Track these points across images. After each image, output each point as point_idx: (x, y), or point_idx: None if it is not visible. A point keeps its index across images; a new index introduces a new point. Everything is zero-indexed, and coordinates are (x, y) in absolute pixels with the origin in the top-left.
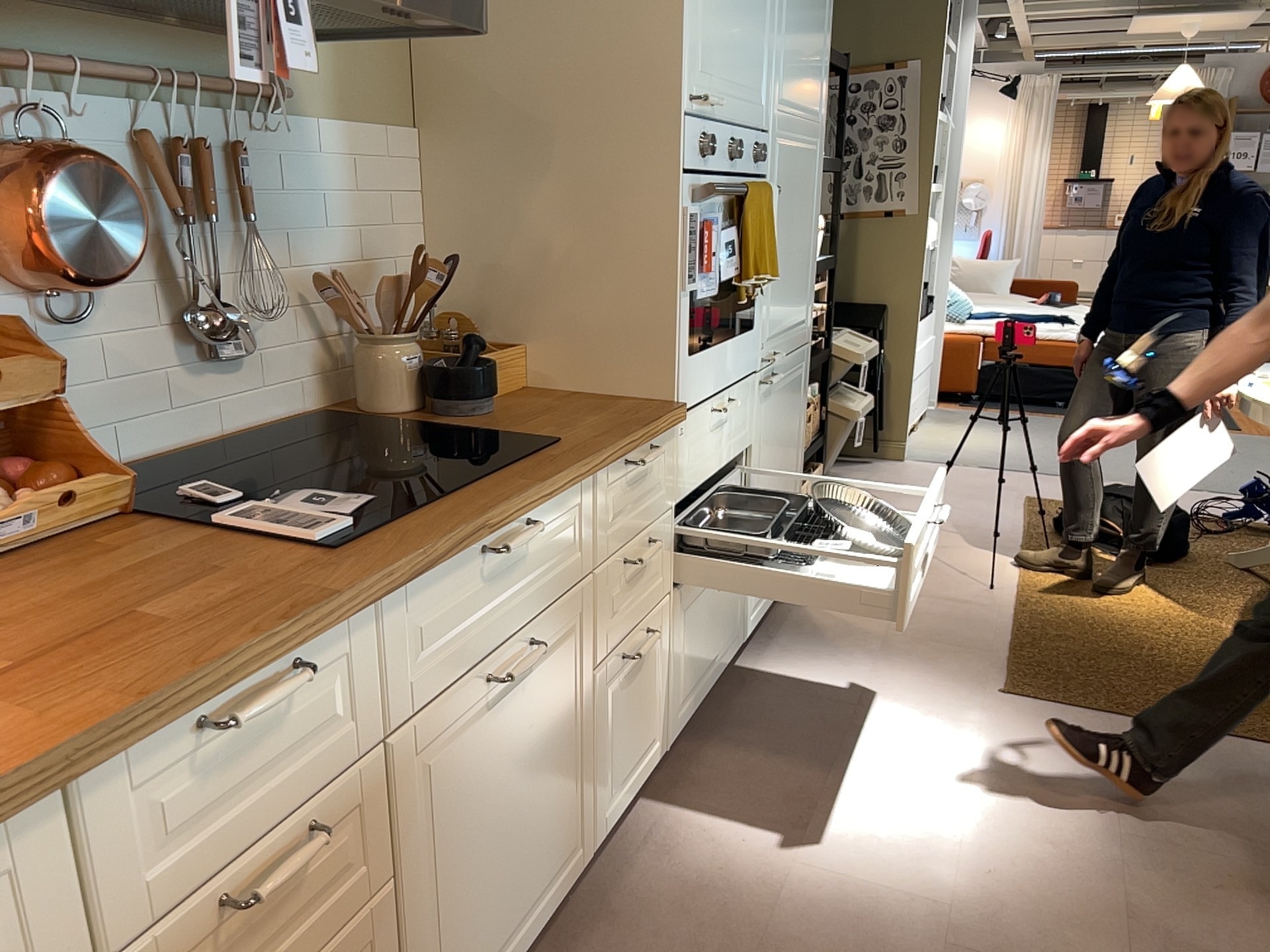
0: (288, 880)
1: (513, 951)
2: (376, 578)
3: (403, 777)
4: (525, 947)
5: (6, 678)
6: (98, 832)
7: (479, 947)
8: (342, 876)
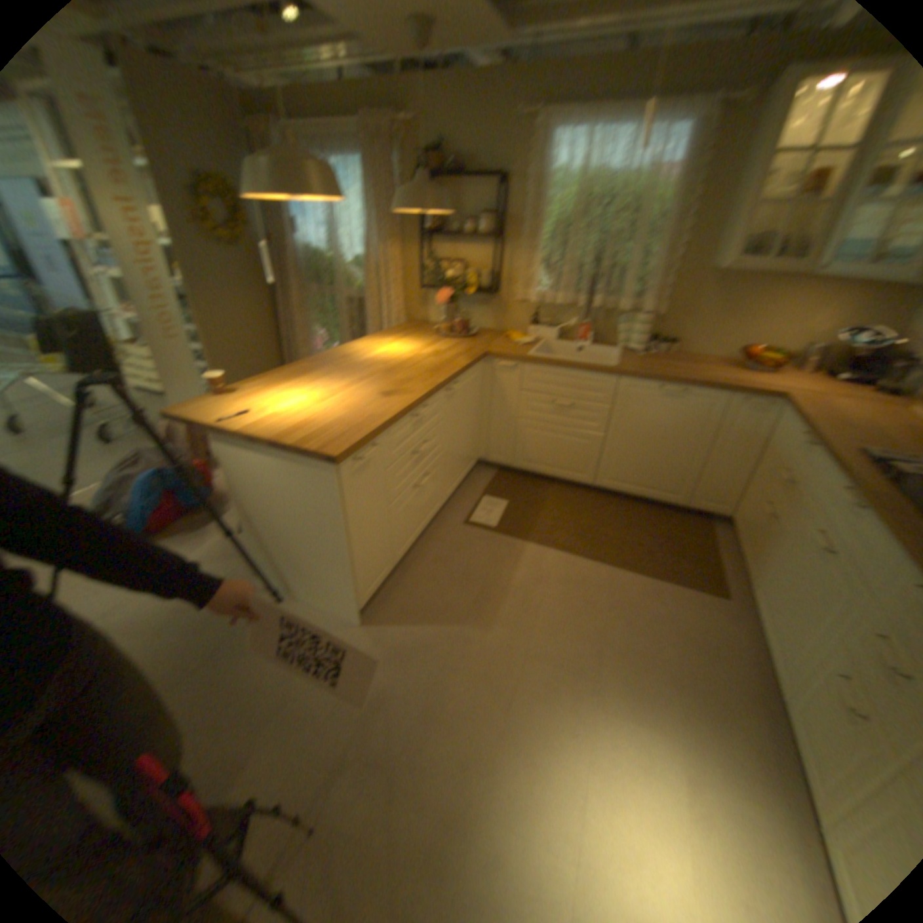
0: (791, 489)
1: (769, 635)
2: (830, 446)
3: (804, 513)
4: (769, 648)
5: (840, 418)
6: (798, 433)
7: (773, 603)
8: (791, 508)
